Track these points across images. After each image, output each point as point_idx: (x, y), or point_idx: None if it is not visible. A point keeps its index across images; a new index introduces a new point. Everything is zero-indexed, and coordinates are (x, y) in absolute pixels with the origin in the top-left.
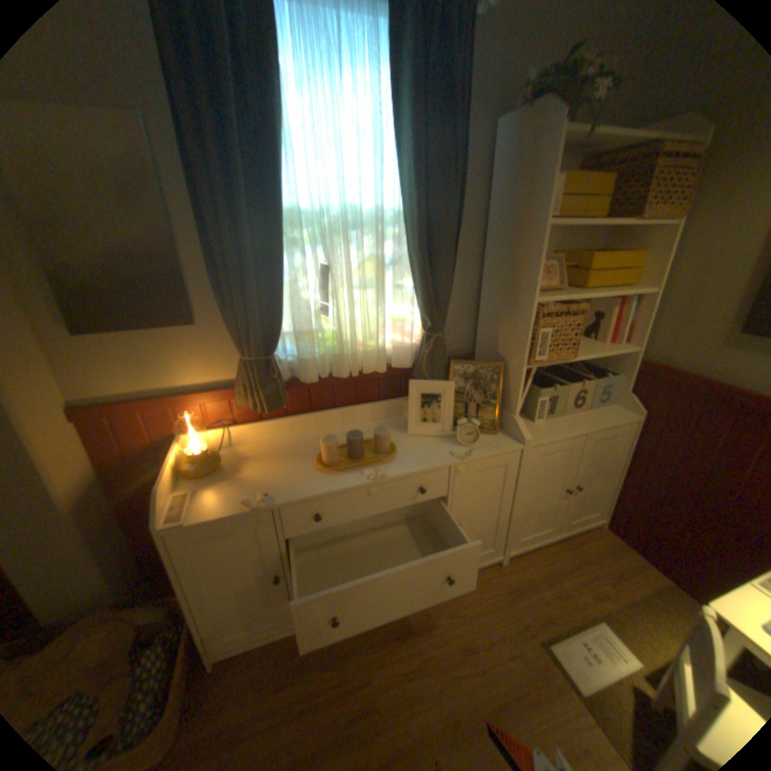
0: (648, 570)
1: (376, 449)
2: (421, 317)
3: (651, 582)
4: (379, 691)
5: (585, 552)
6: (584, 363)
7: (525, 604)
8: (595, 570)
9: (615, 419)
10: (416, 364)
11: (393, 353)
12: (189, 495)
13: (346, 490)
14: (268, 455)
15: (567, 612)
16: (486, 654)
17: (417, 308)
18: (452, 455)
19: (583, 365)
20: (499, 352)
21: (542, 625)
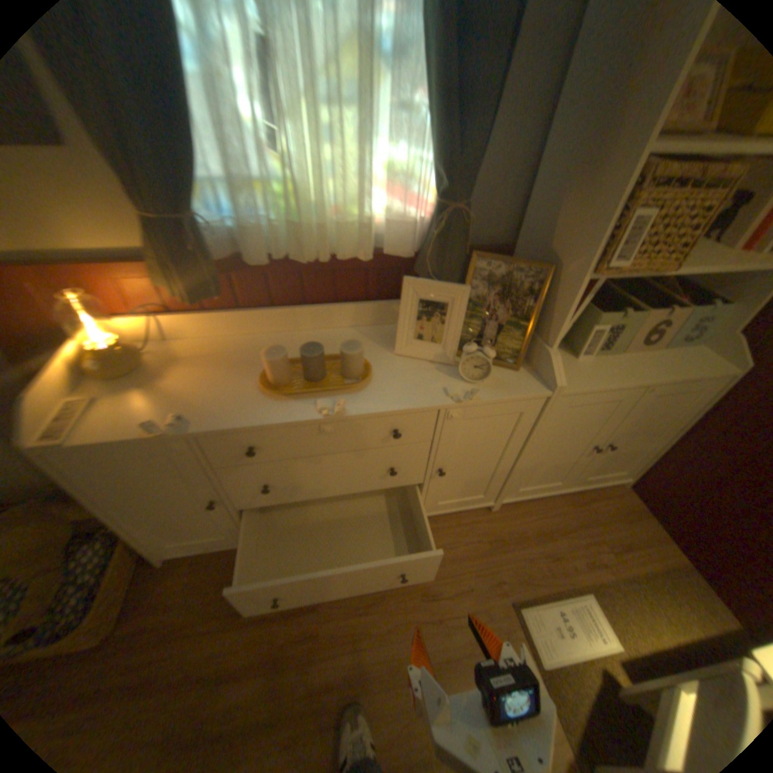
0: (665, 544)
1: (343, 371)
2: (440, 172)
3: (665, 559)
4: (323, 619)
5: (594, 510)
6: (680, 277)
7: (507, 557)
8: (600, 534)
9: (700, 369)
10: (421, 252)
11: (389, 230)
12: (84, 404)
13: (288, 425)
14: (204, 359)
15: (553, 574)
16: (447, 603)
17: (432, 152)
18: (446, 394)
19: (678, 280)
20: (553, 246)
21: (519, 584)
